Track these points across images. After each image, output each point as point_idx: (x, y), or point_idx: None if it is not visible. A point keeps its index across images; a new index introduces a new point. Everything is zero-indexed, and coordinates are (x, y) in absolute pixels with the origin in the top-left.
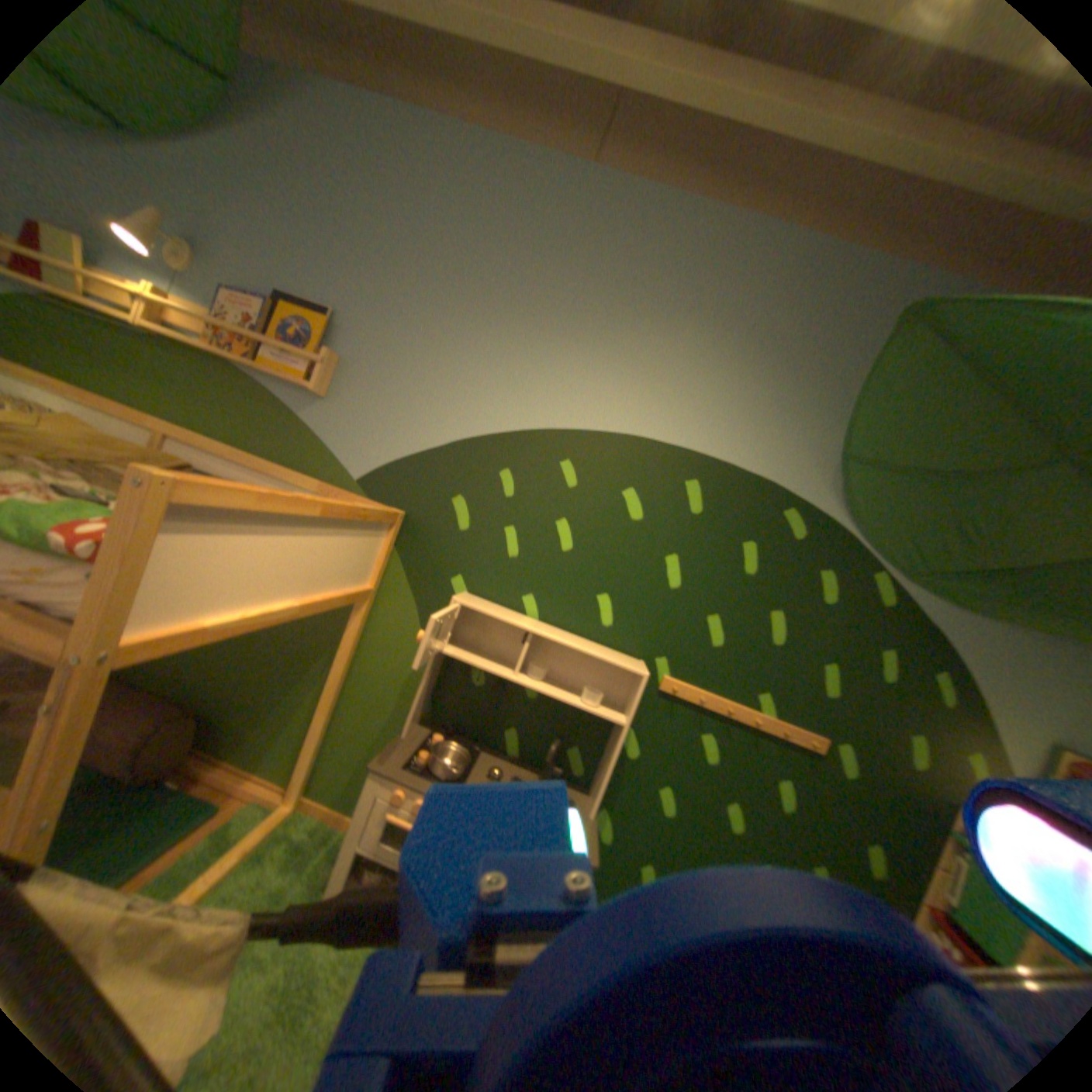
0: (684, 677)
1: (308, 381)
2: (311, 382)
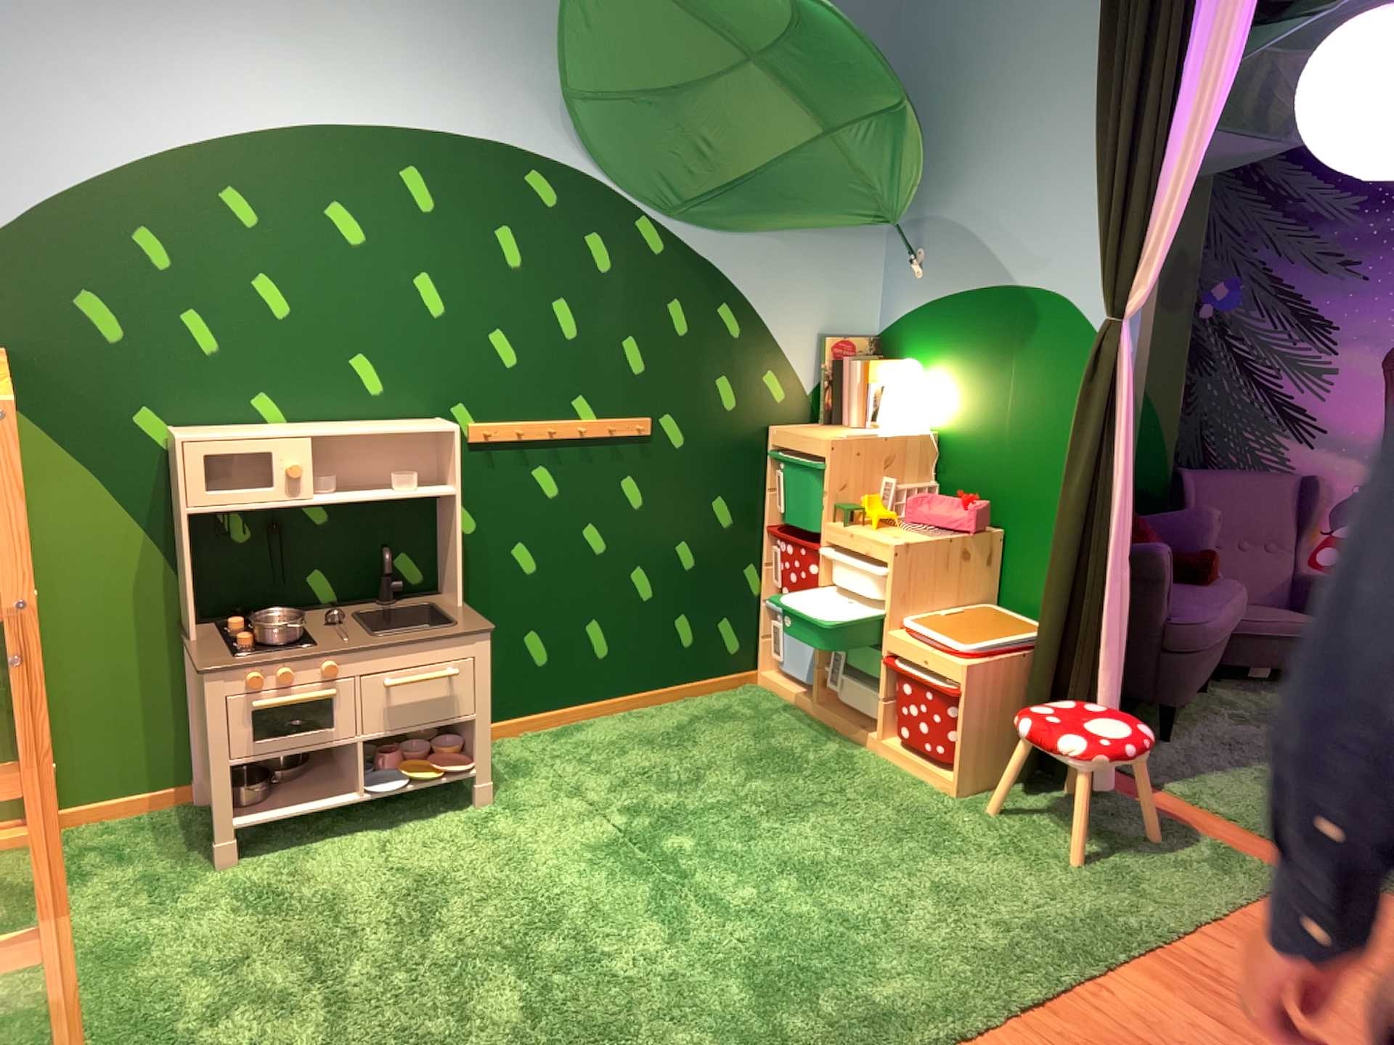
0: (496, 420)
1: None
2: None
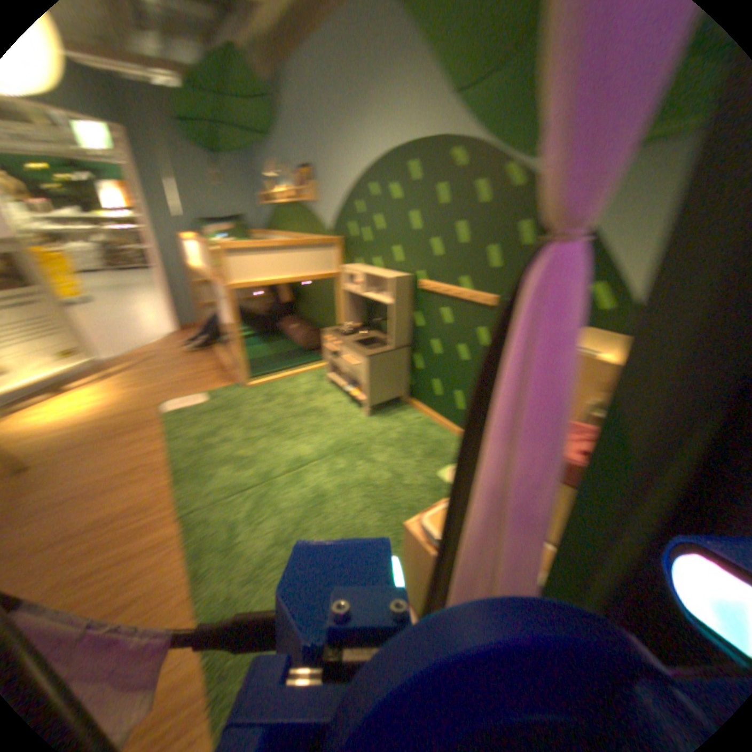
0: (428, 278)
1: (310, 196)
2: (311, 196)
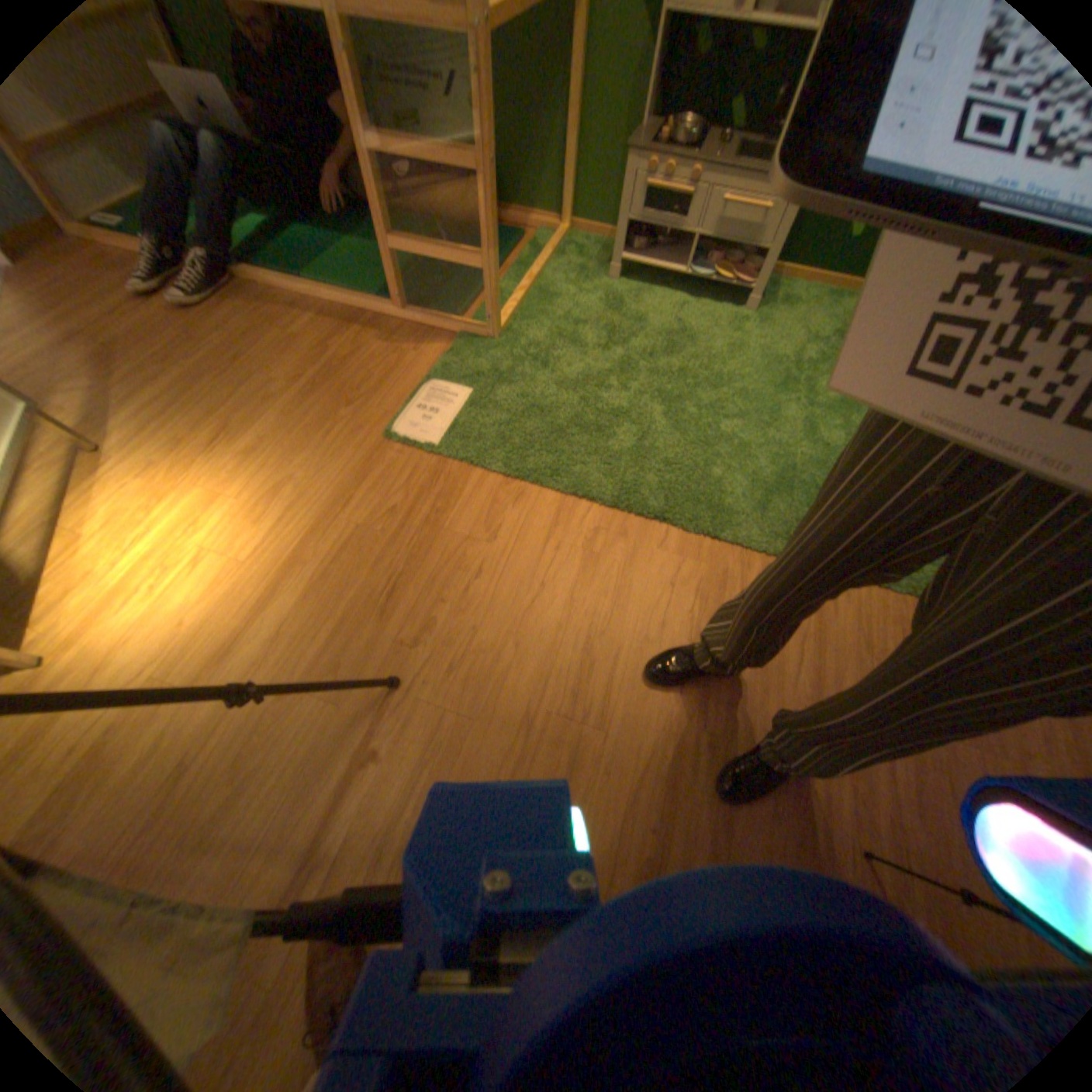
0: None
1: None
2: None
